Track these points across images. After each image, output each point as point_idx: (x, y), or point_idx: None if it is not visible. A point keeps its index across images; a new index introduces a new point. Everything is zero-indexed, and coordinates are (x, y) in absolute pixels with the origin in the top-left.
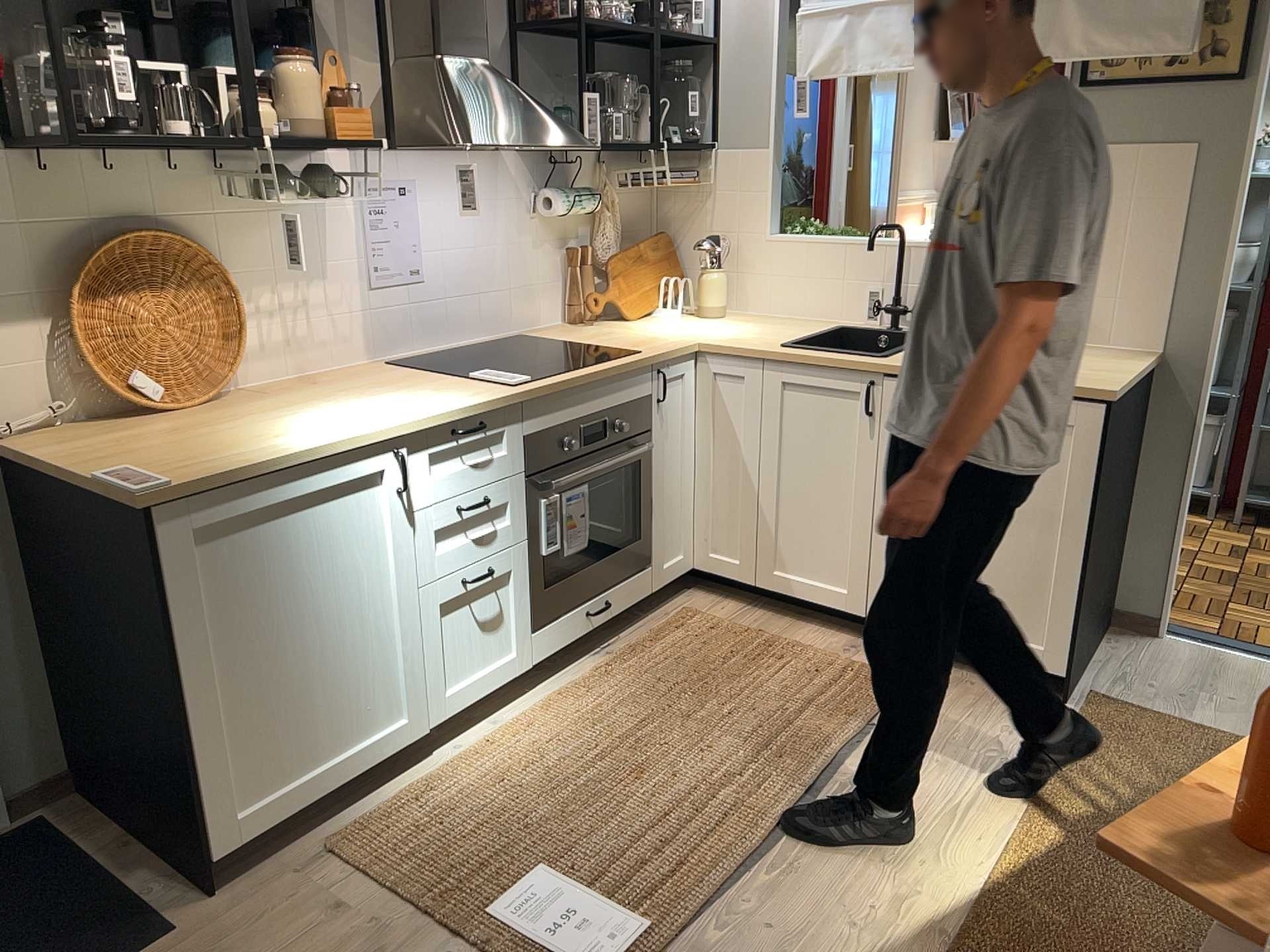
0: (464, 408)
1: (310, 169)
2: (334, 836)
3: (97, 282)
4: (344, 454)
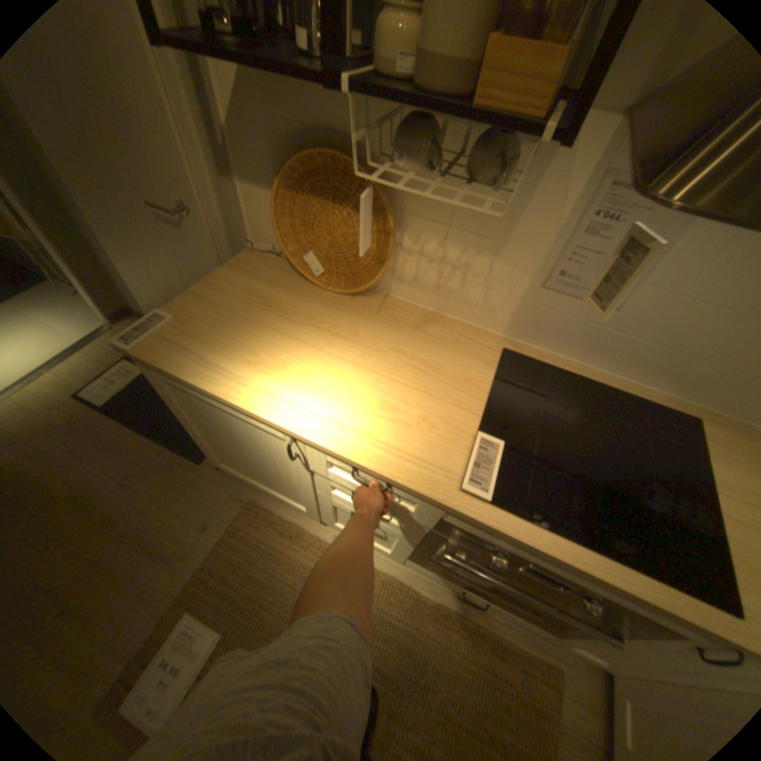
0: (366, 466)
1: (490, 128)
2: (252, 503)
3: (301, 176)
4: (246, 412)
